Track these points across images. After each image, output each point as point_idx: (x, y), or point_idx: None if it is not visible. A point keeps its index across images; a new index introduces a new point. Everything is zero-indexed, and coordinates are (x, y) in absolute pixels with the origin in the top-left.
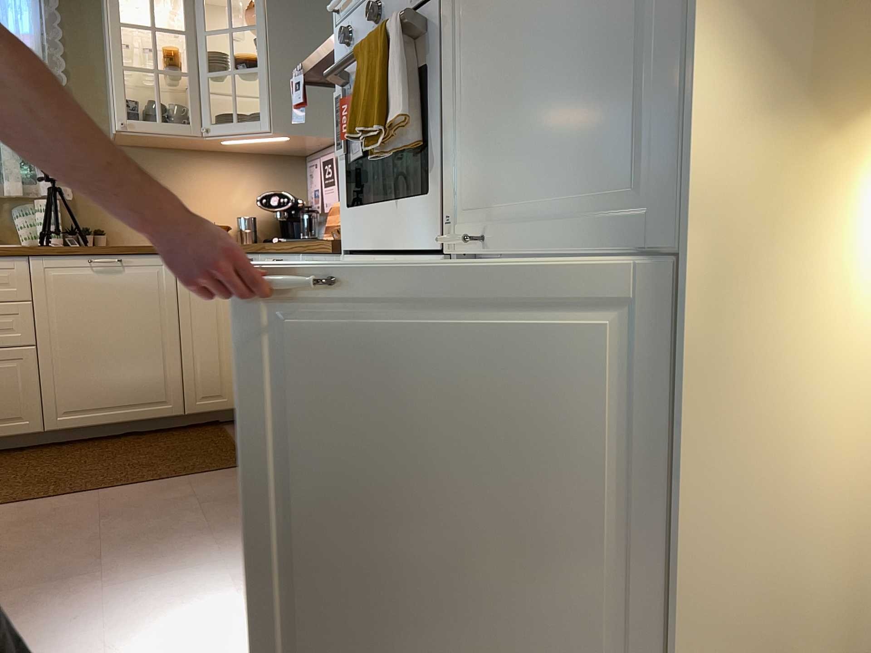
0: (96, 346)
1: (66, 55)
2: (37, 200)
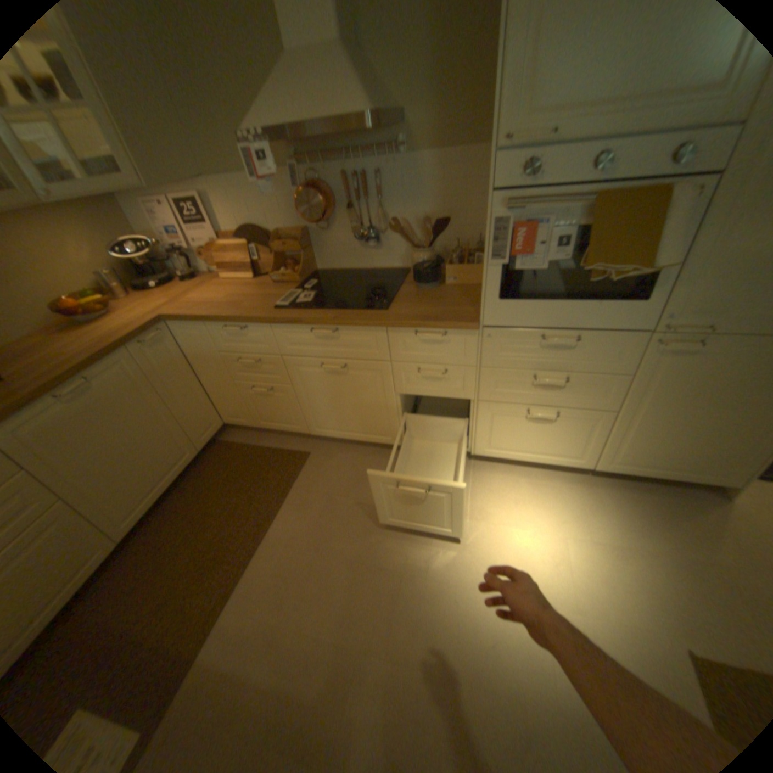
0: (113, 459)
1: None
2: None
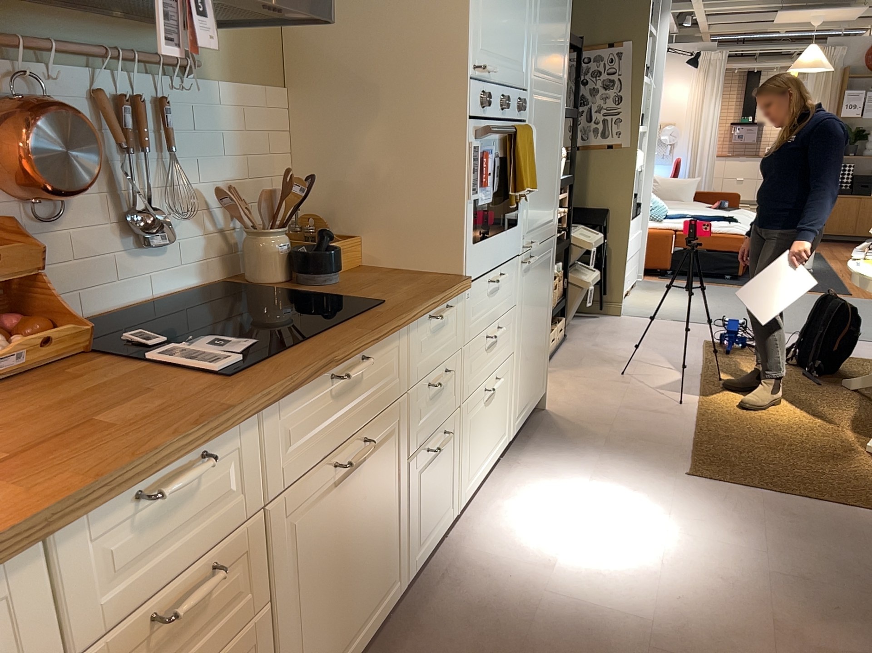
0: None
1: None
2: None
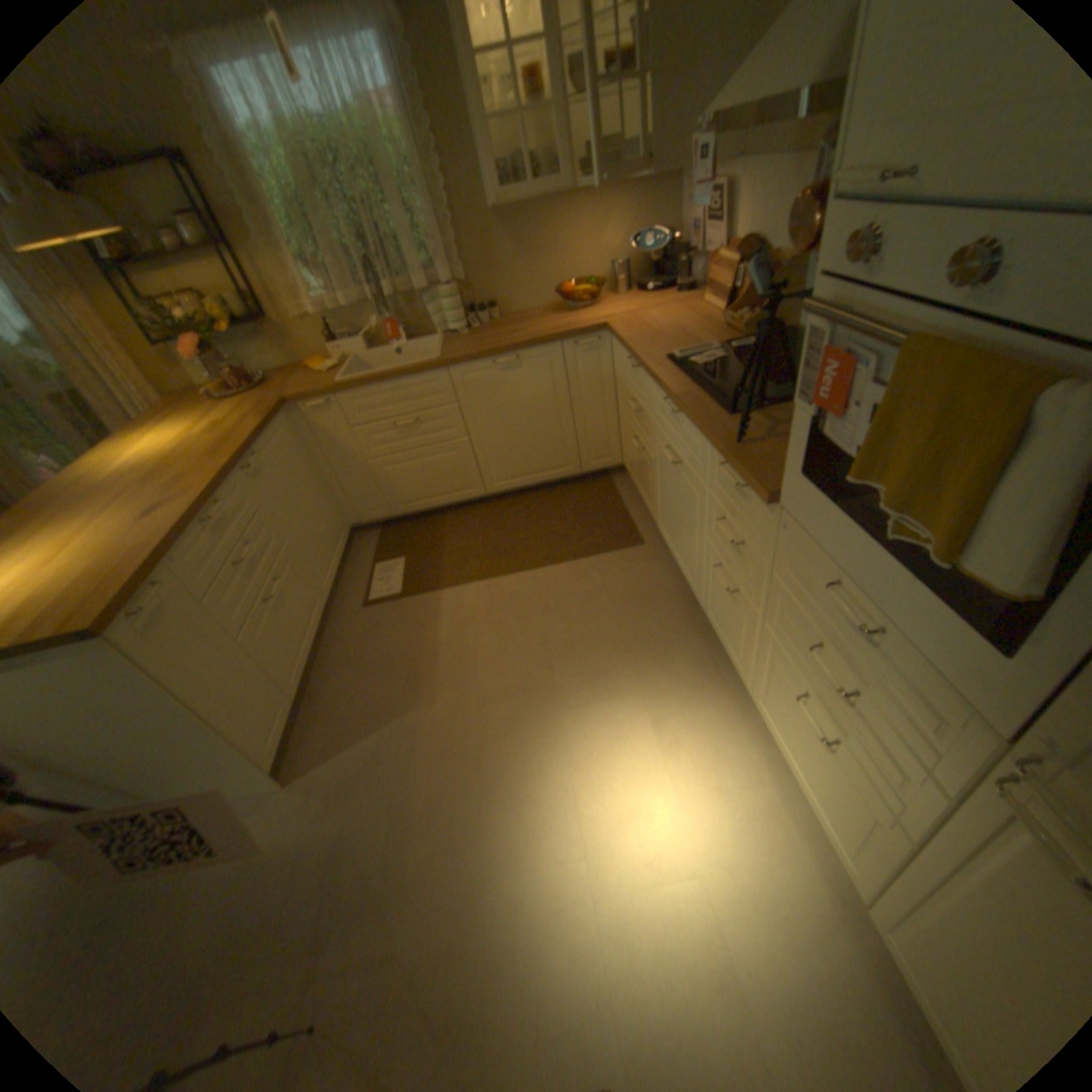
0: (510, 431)
1: (426, 102)
2: (437, 283)
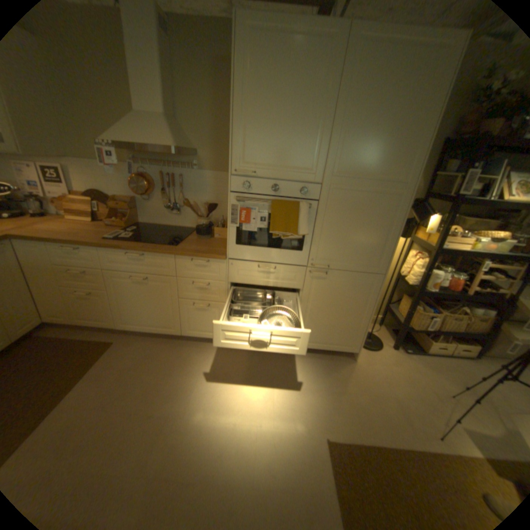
0: None
1: None
2: None
